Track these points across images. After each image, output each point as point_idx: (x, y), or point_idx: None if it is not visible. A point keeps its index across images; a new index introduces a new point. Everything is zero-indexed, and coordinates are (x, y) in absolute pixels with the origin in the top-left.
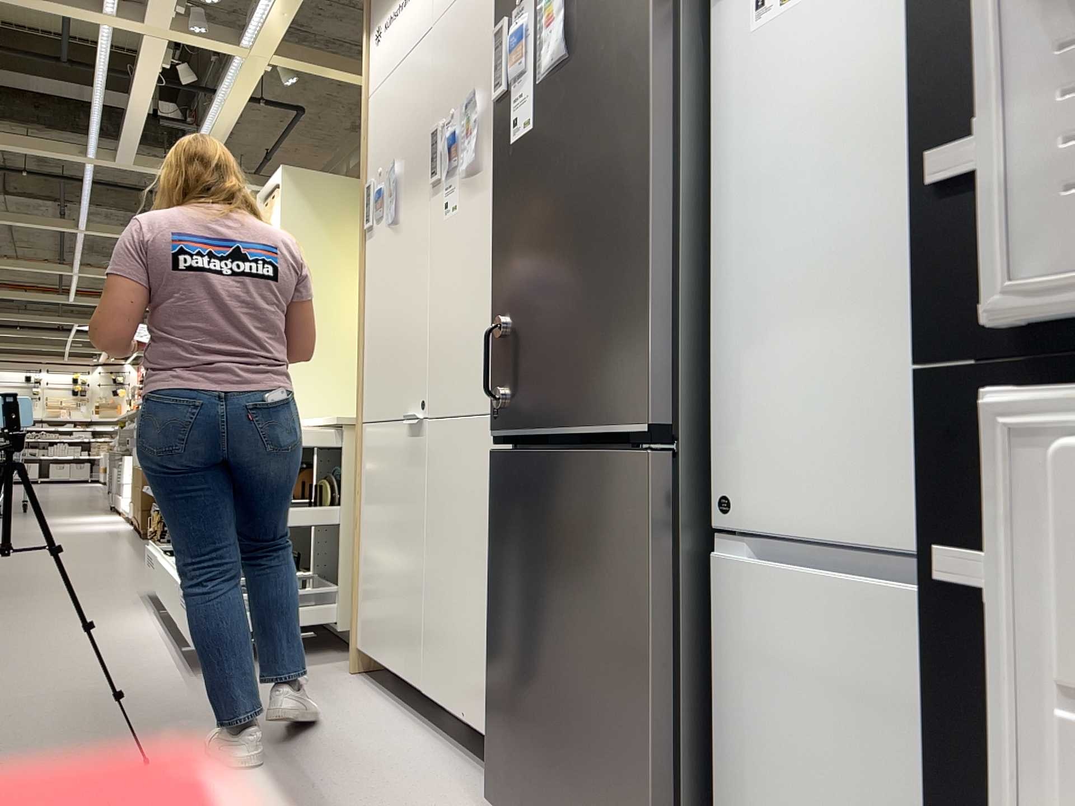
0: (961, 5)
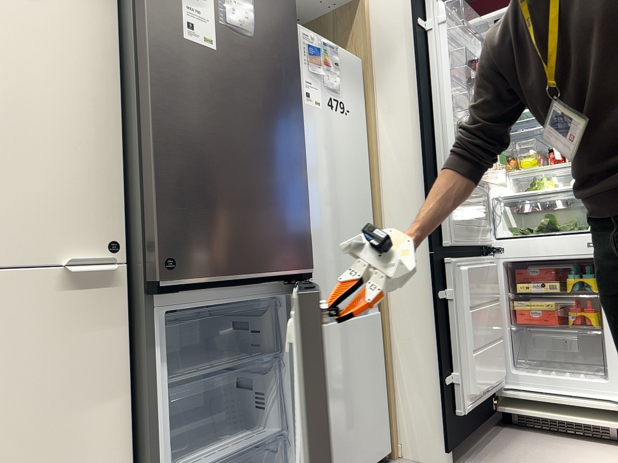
0: (431, 176)
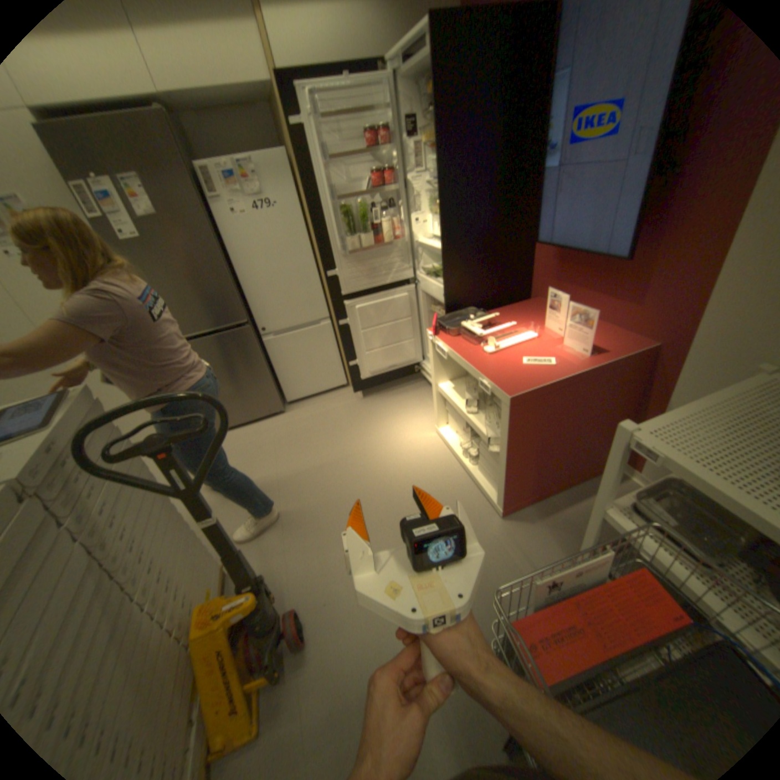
0: (323, 252)
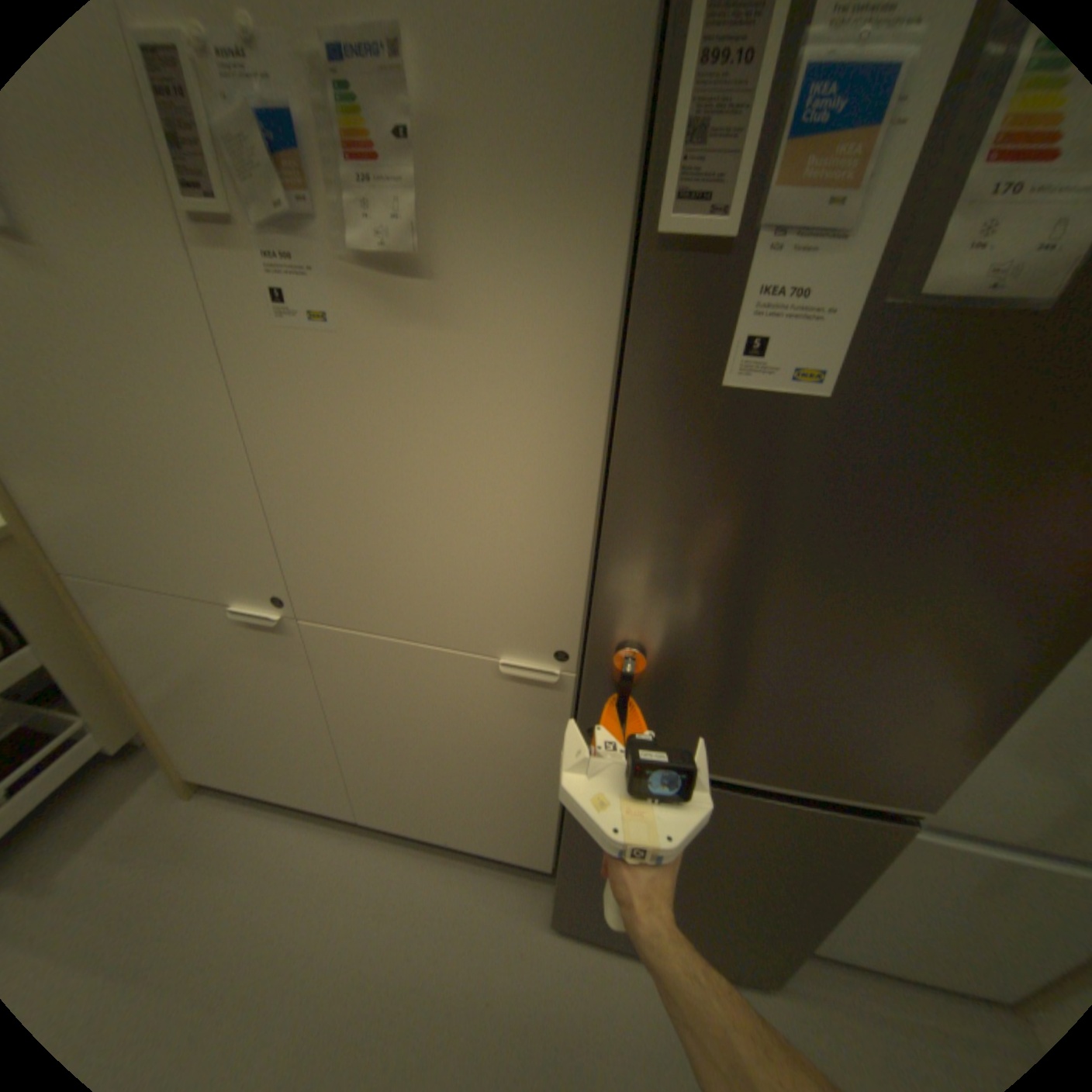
0: None
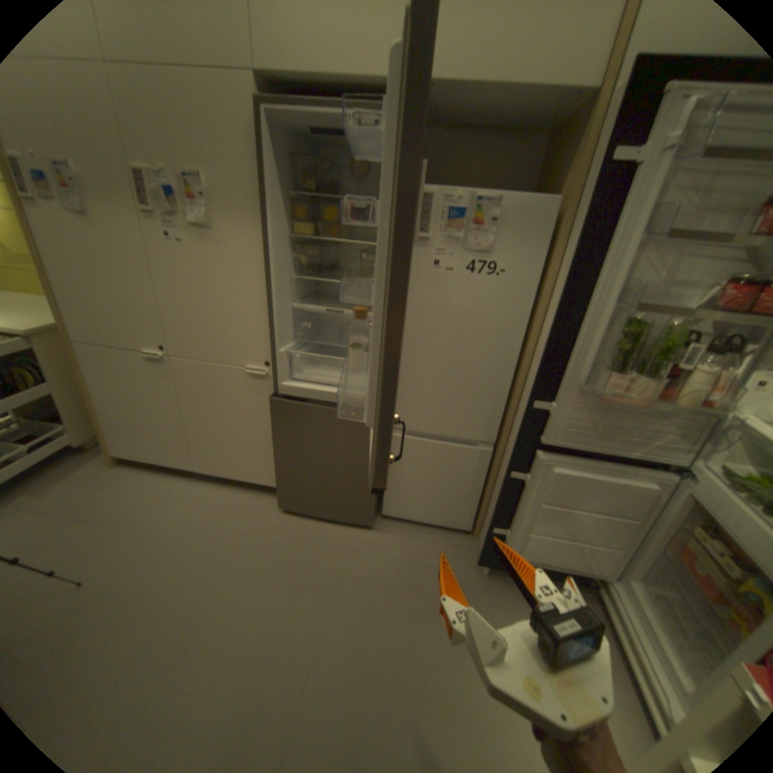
0: (548, 370)
